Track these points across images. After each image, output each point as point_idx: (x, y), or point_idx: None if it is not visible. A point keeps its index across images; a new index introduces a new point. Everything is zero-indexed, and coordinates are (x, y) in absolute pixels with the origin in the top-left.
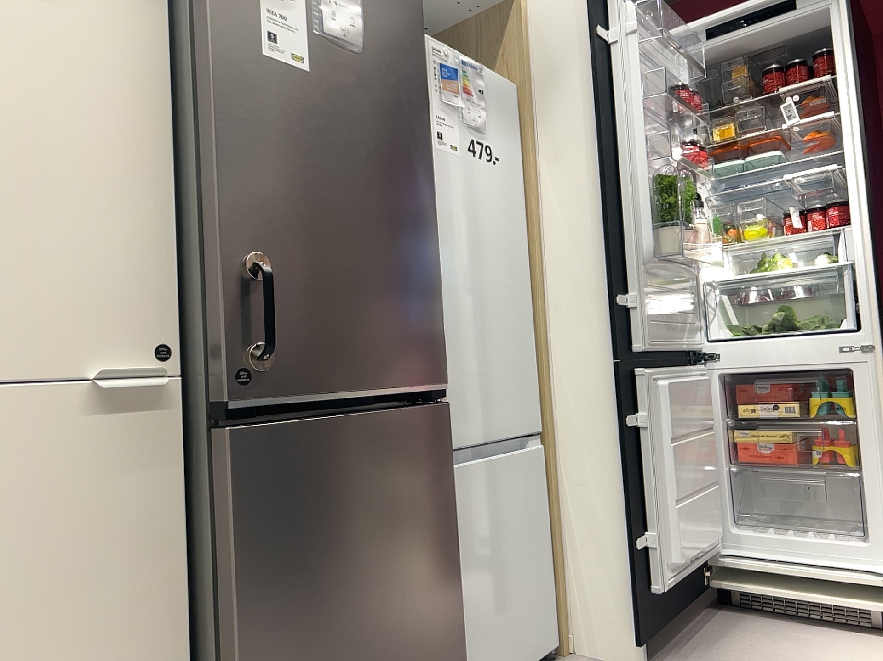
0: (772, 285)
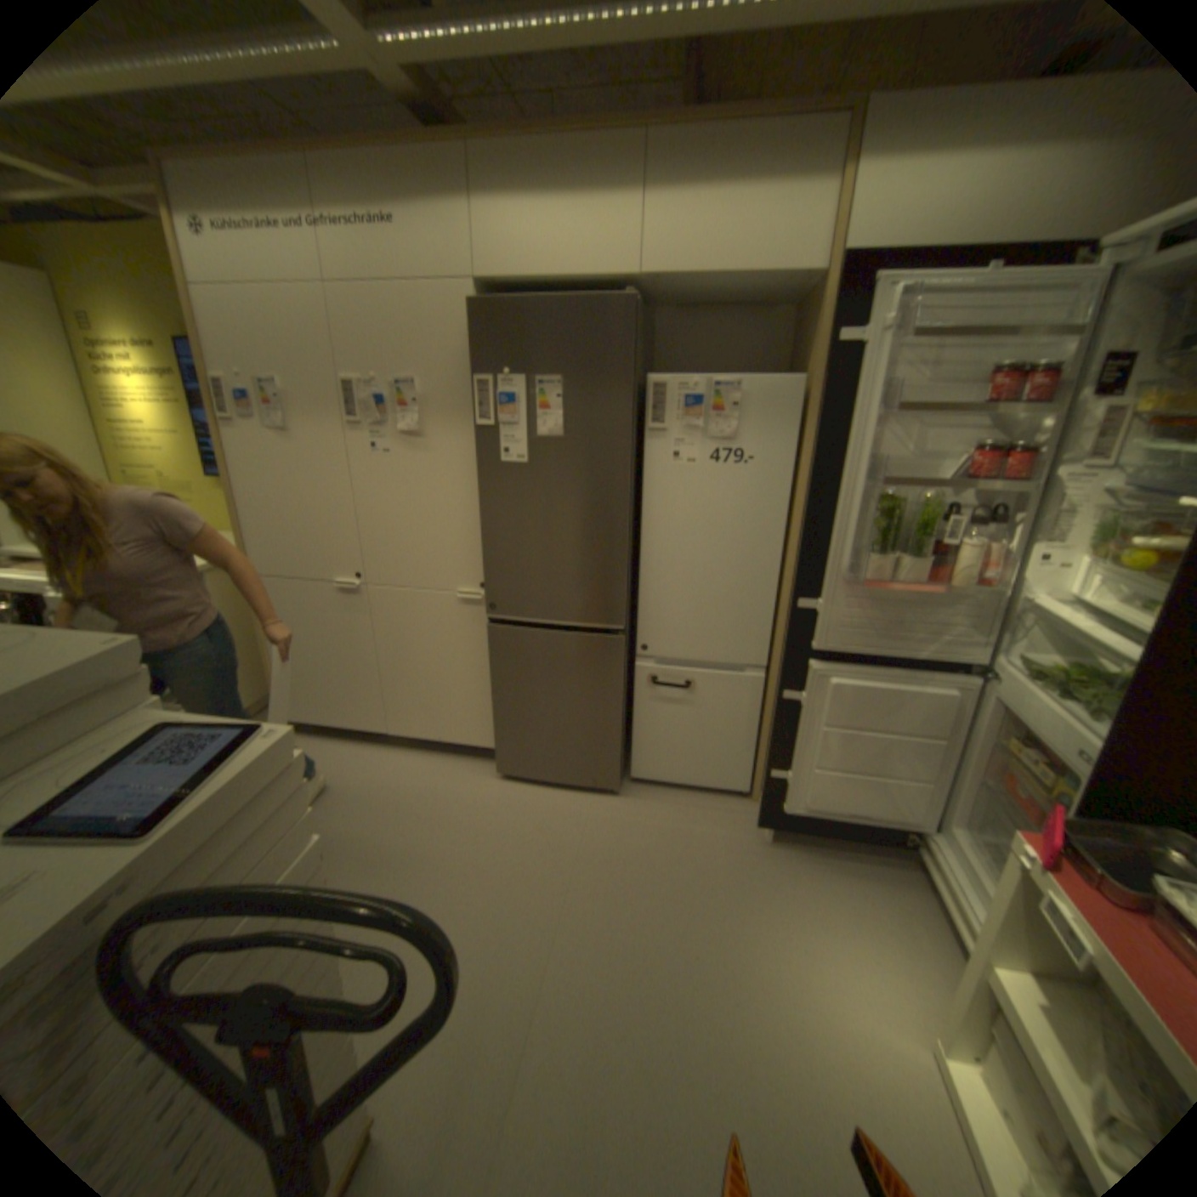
0: (1088, 638)
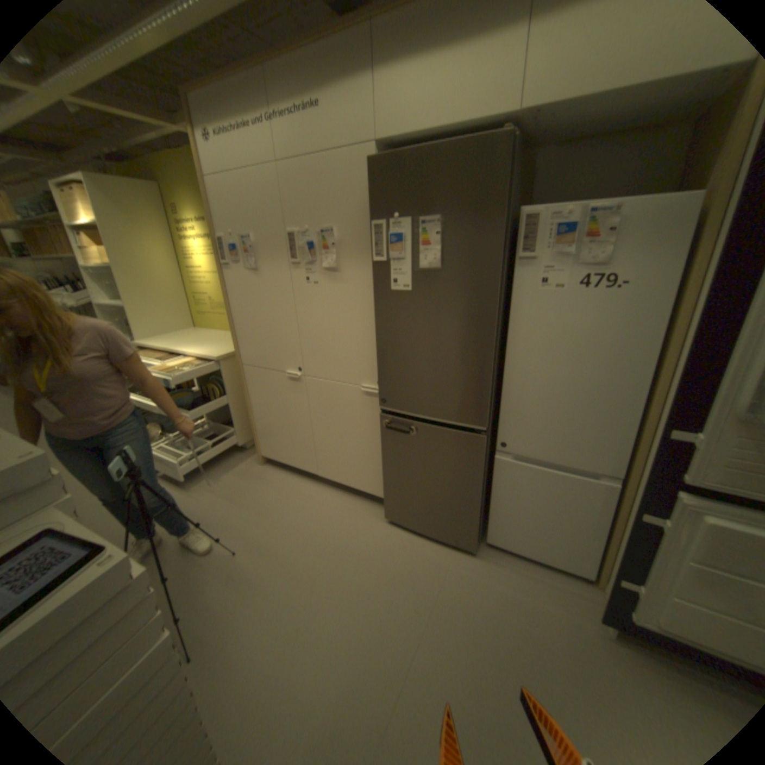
0: None
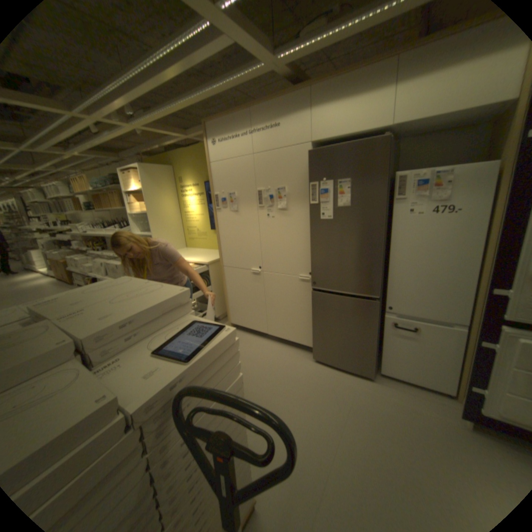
0: None
